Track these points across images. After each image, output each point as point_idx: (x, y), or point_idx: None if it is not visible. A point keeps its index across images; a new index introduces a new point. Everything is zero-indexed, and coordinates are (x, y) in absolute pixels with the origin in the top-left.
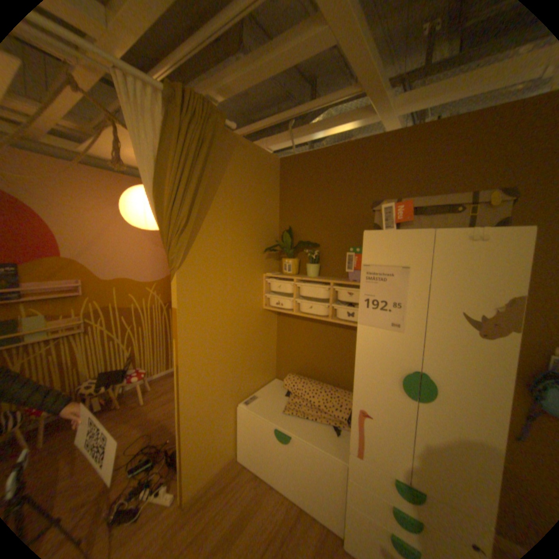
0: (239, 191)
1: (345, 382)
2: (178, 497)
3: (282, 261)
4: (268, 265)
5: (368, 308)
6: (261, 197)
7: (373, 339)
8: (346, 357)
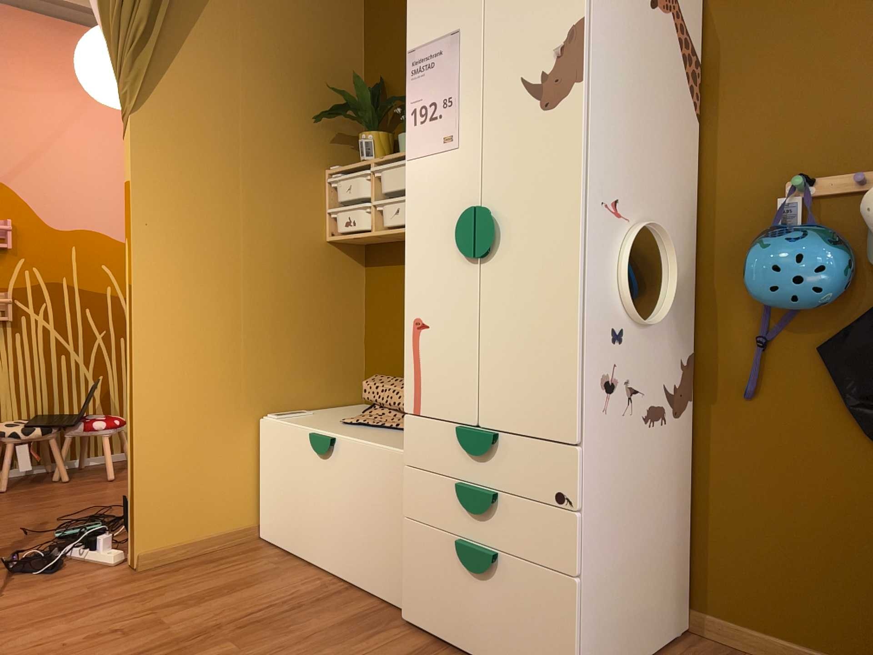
0: (265, 2)
1: None
2: (128, 550)
3: (359, 141)
4: (338, 156)
5: (415, 126)
6: (318, 21)
7: (423, 178)
8: None
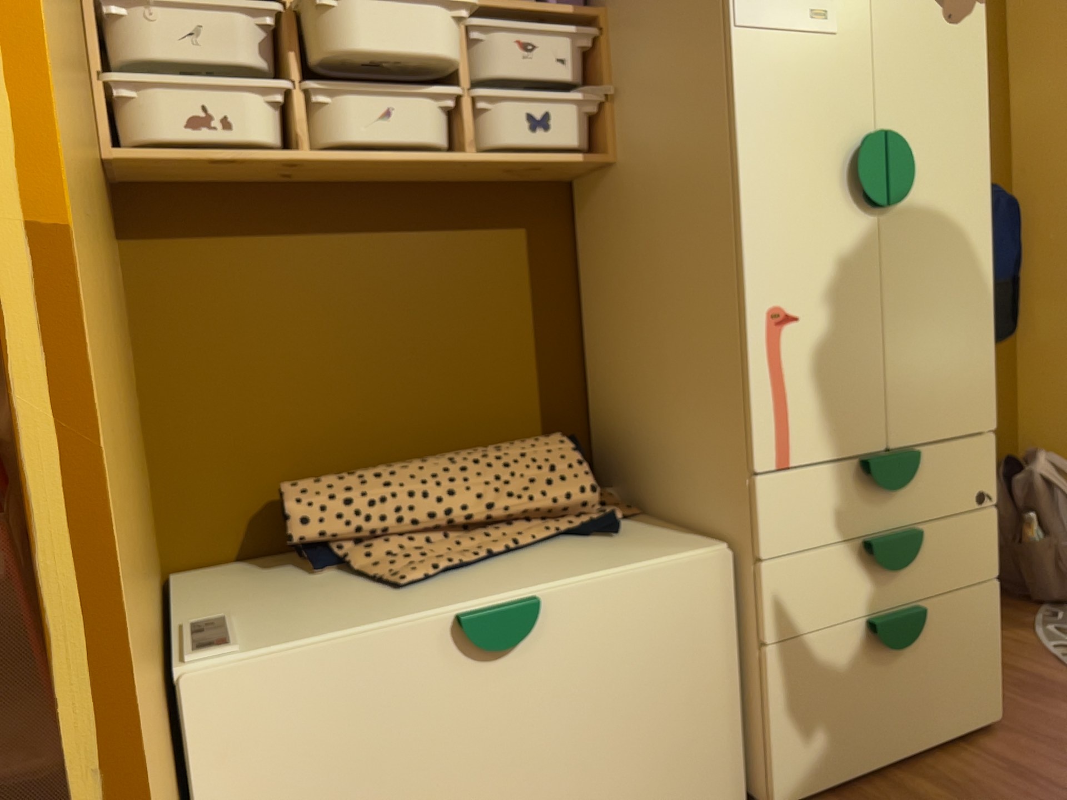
0: None
1: (489, 424)
2: None
3: None
4: None
5: None
6: None
7: (774, 68)
8: (481, 333)
